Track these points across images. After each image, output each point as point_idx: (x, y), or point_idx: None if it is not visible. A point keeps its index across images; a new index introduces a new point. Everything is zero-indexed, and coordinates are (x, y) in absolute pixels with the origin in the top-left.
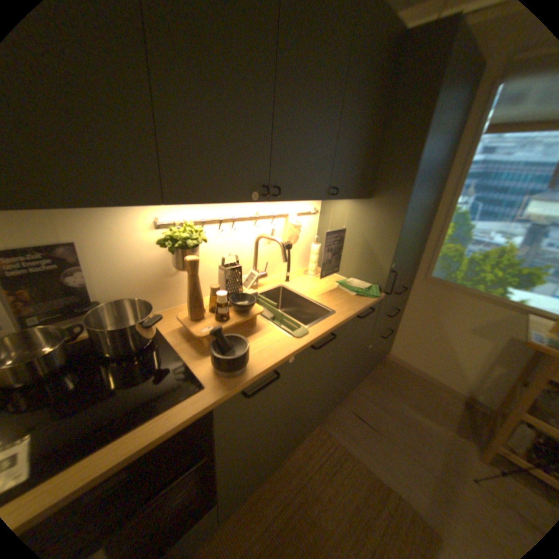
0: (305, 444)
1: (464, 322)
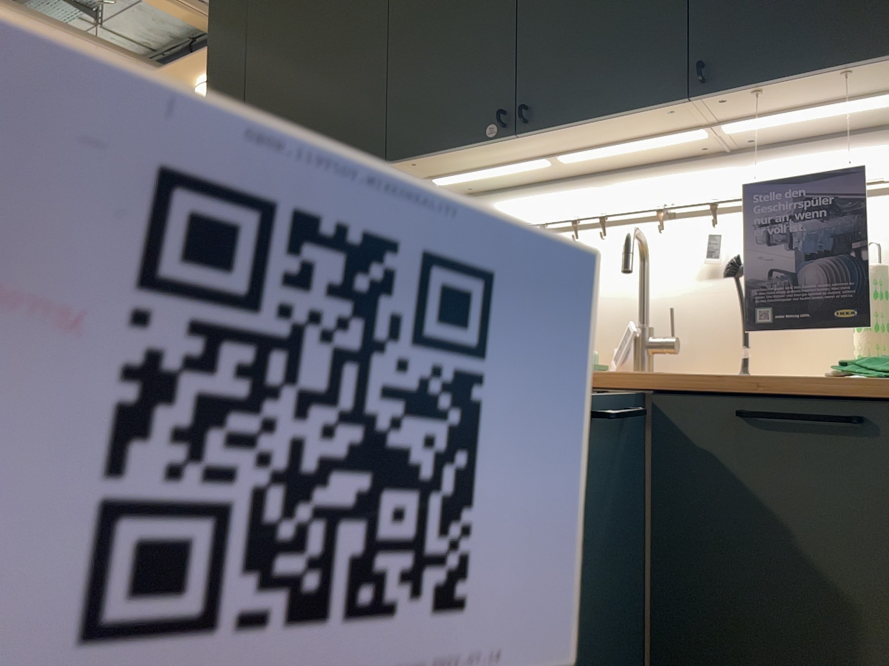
0: None
1: None
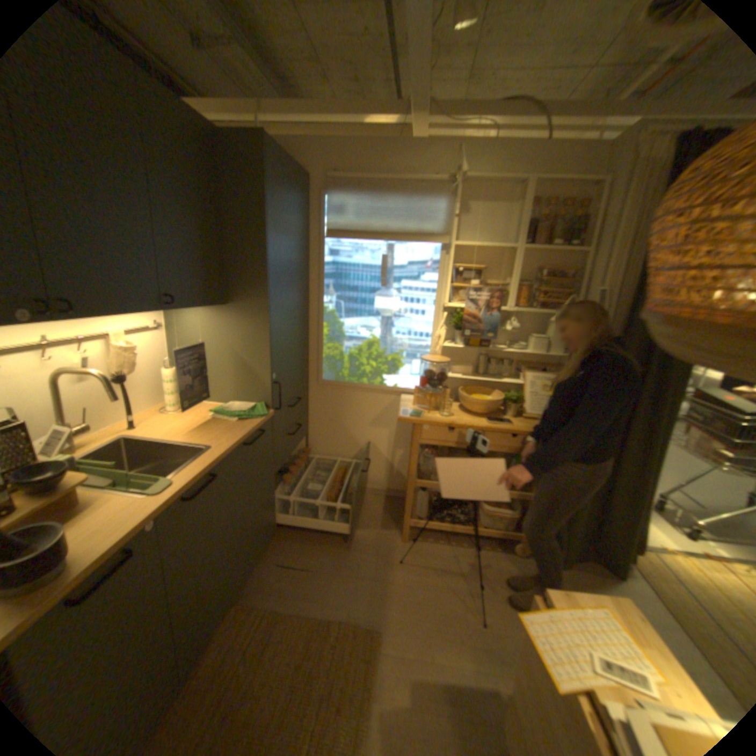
0: (217, 642)
1: (362, 418)
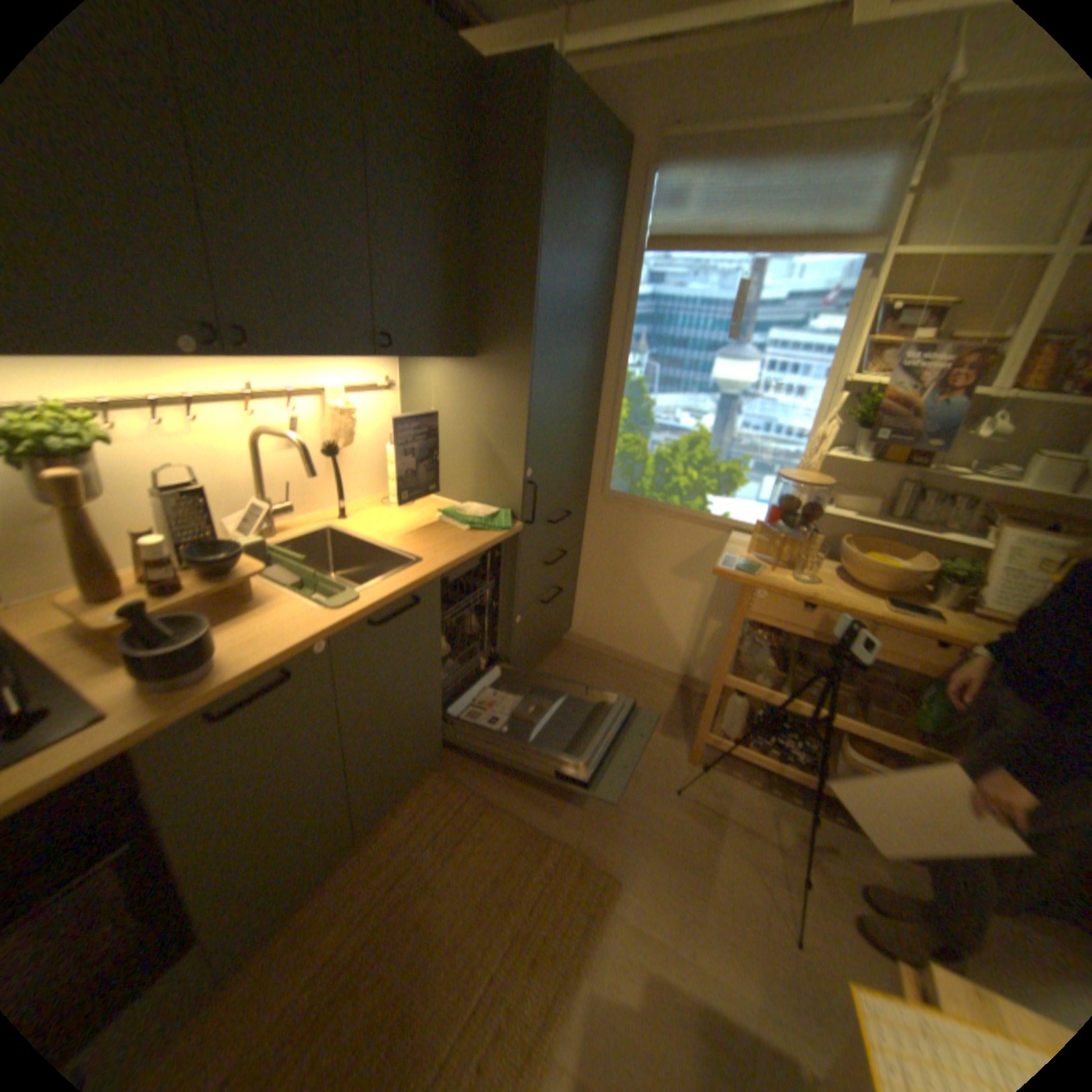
0: (408, 807)
1: (660, 558)
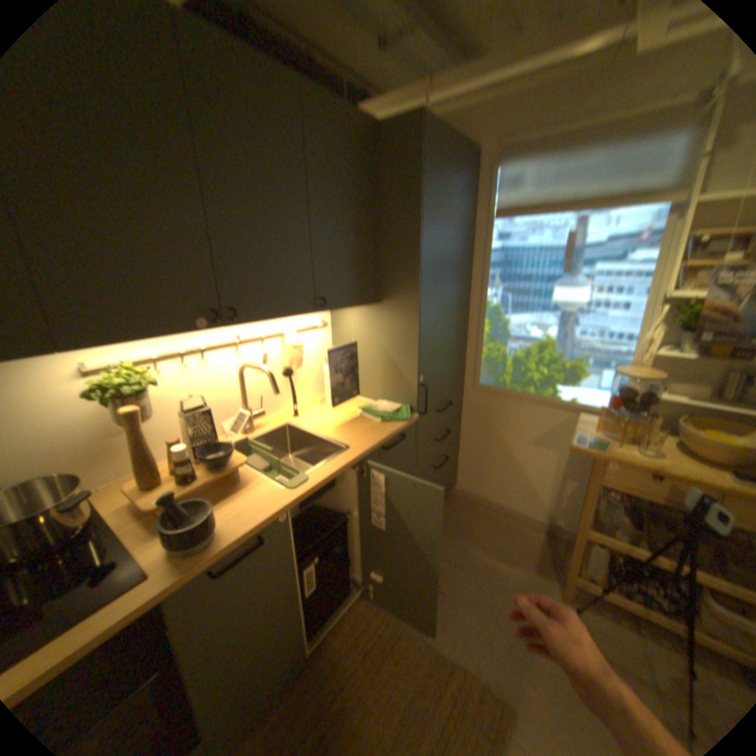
0: (344, 631)
1: (523, 434)
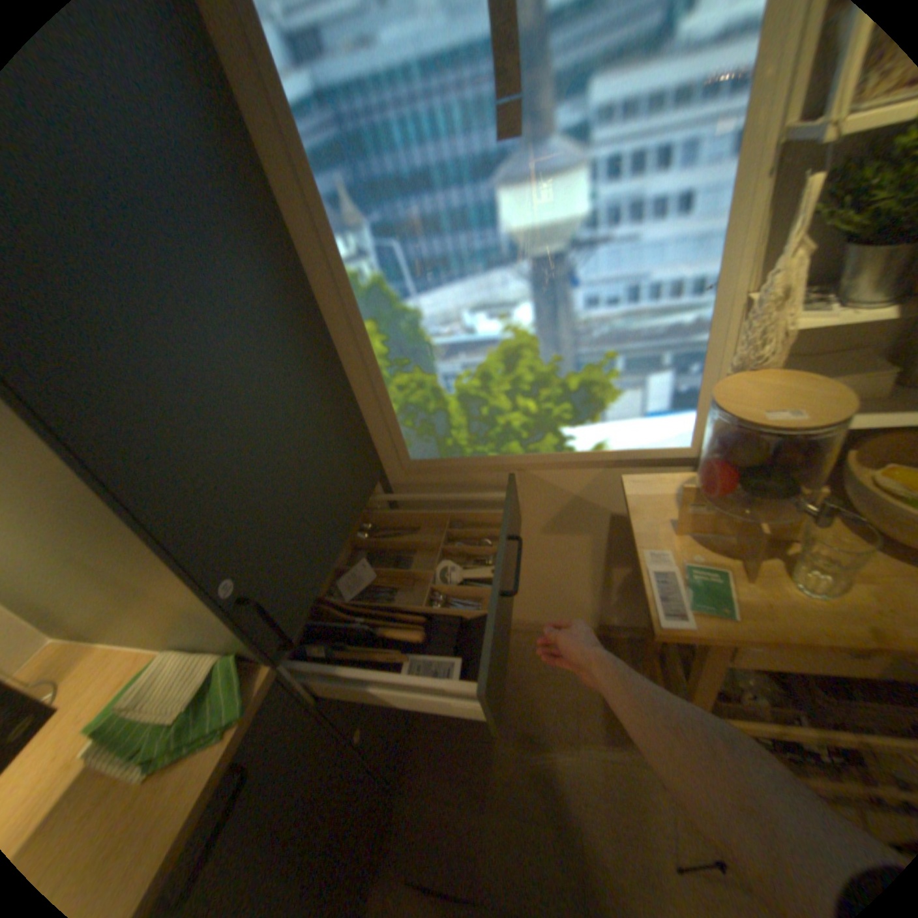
0: None
1: (522, 520)
